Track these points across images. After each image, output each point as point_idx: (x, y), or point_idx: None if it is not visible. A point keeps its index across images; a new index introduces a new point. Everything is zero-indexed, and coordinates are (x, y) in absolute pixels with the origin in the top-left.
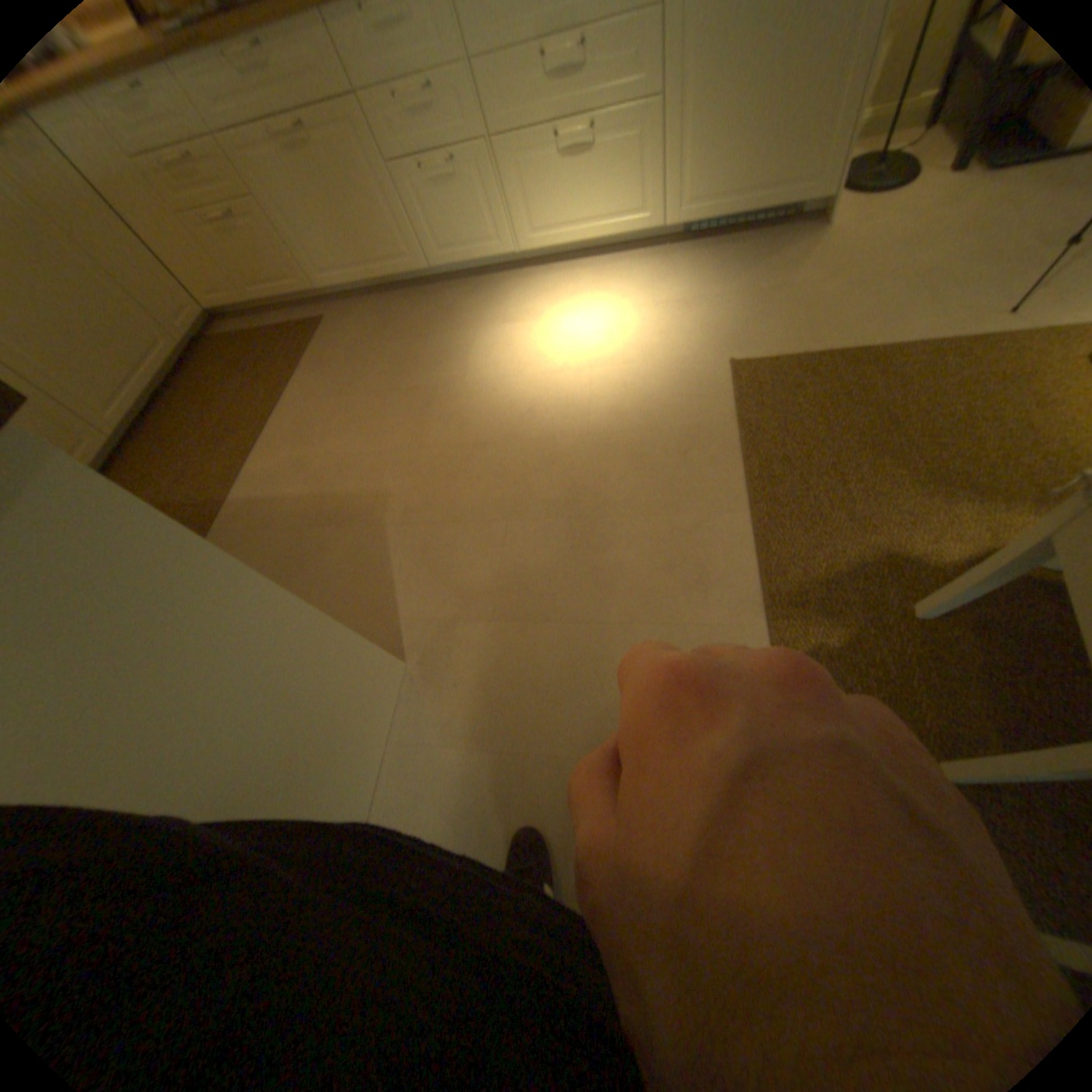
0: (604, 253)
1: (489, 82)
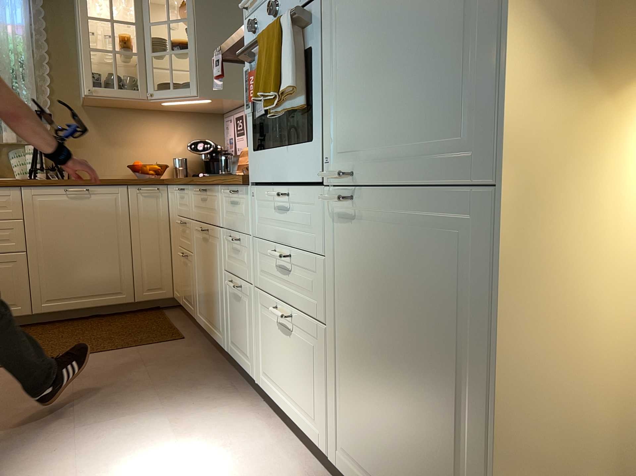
0: (308, 448)
1: (259, 257)
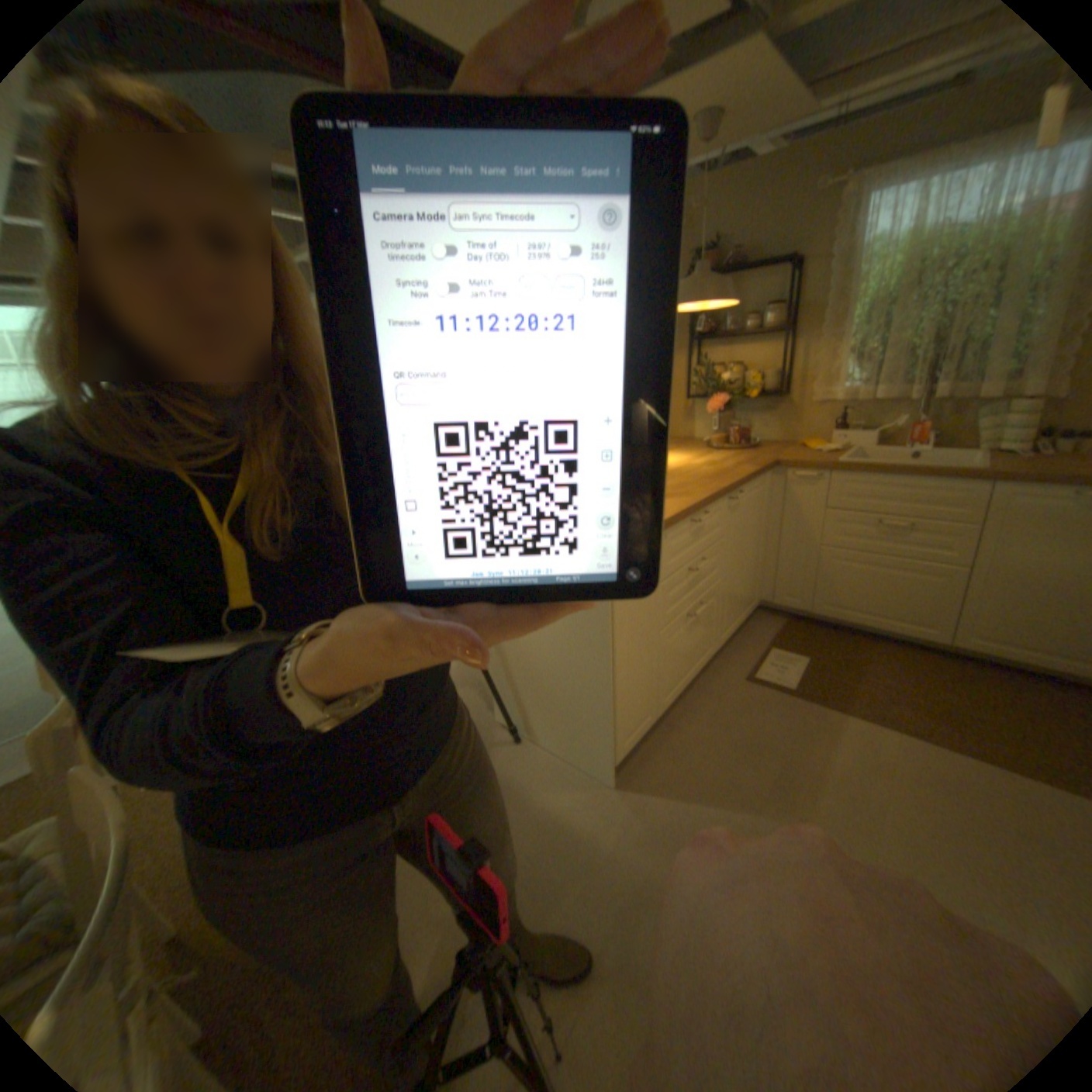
0: None
1: None
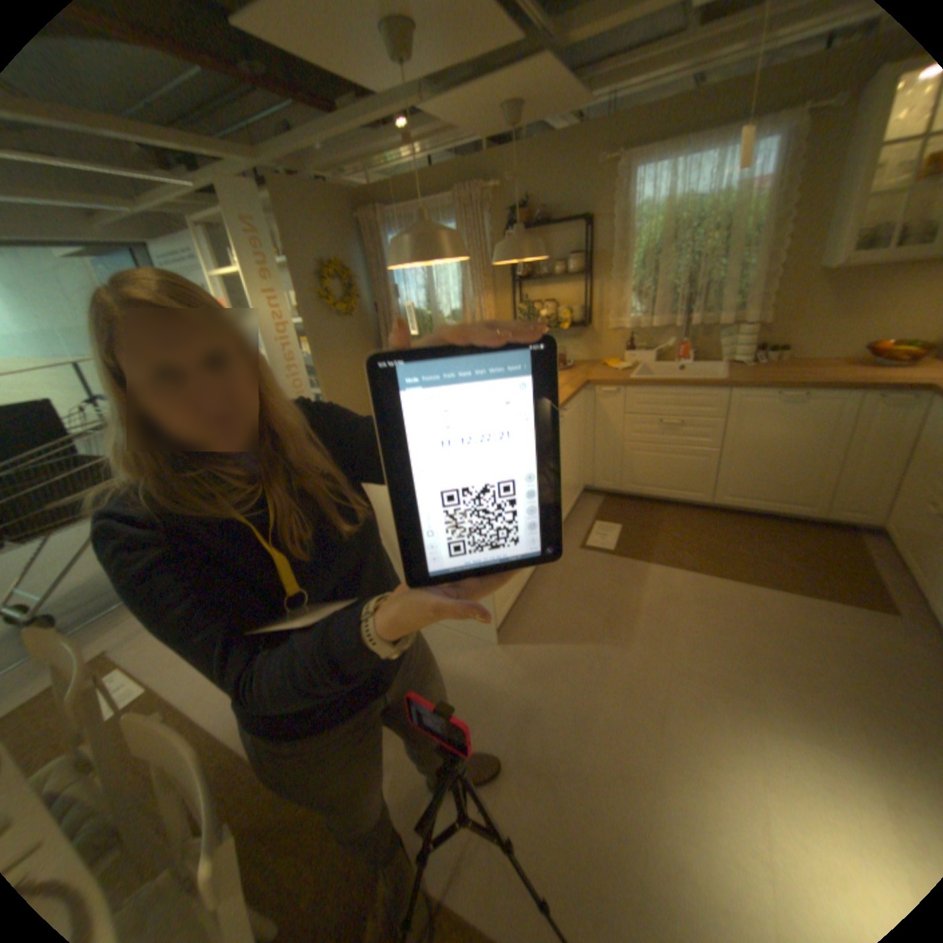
0: None
1: None
